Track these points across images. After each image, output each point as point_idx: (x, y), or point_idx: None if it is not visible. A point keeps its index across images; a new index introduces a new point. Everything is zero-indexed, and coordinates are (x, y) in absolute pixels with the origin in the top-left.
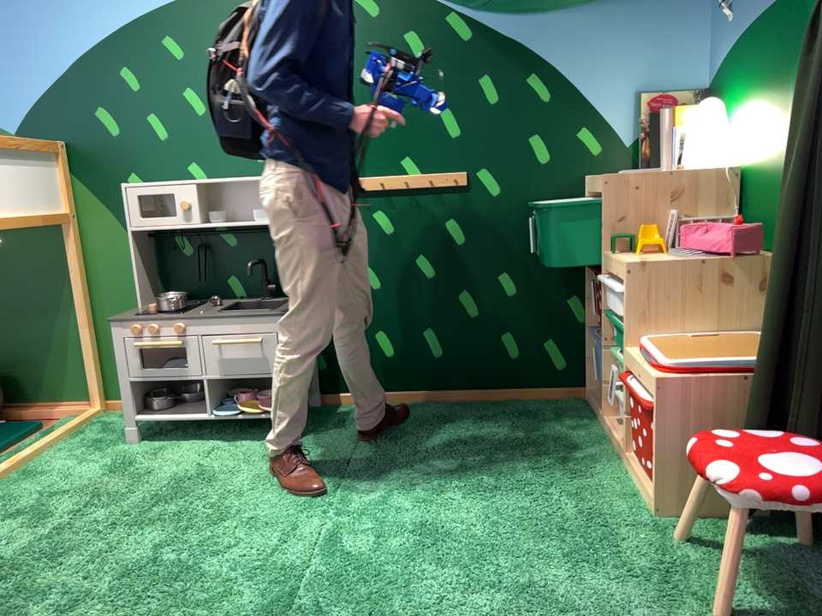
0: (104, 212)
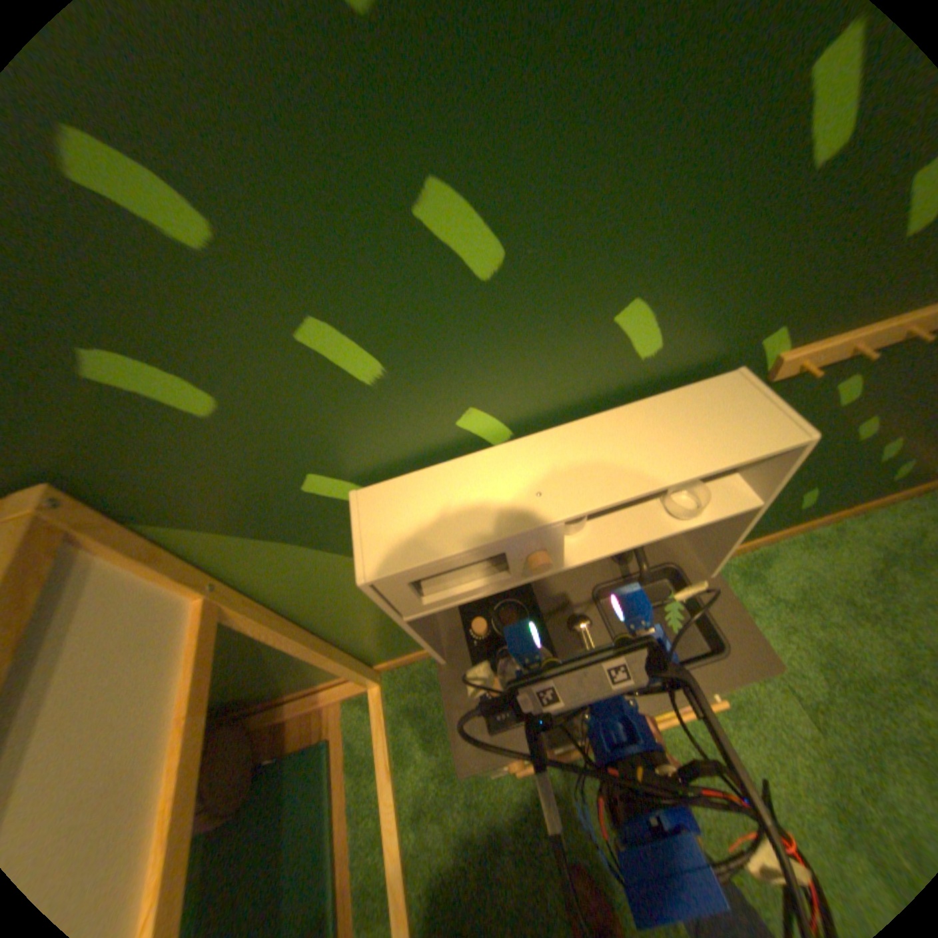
0: (277, 546)
